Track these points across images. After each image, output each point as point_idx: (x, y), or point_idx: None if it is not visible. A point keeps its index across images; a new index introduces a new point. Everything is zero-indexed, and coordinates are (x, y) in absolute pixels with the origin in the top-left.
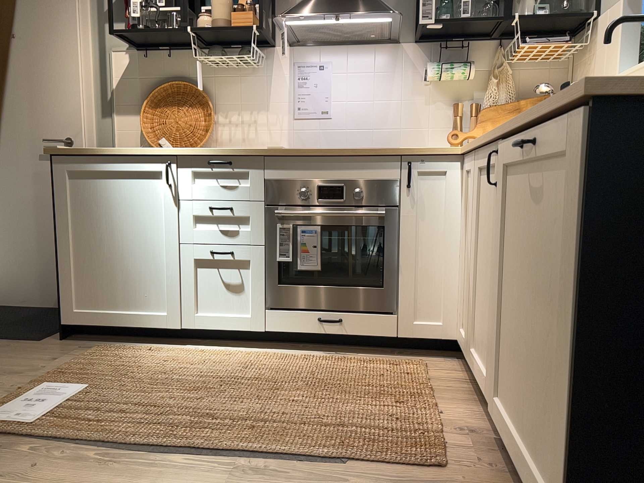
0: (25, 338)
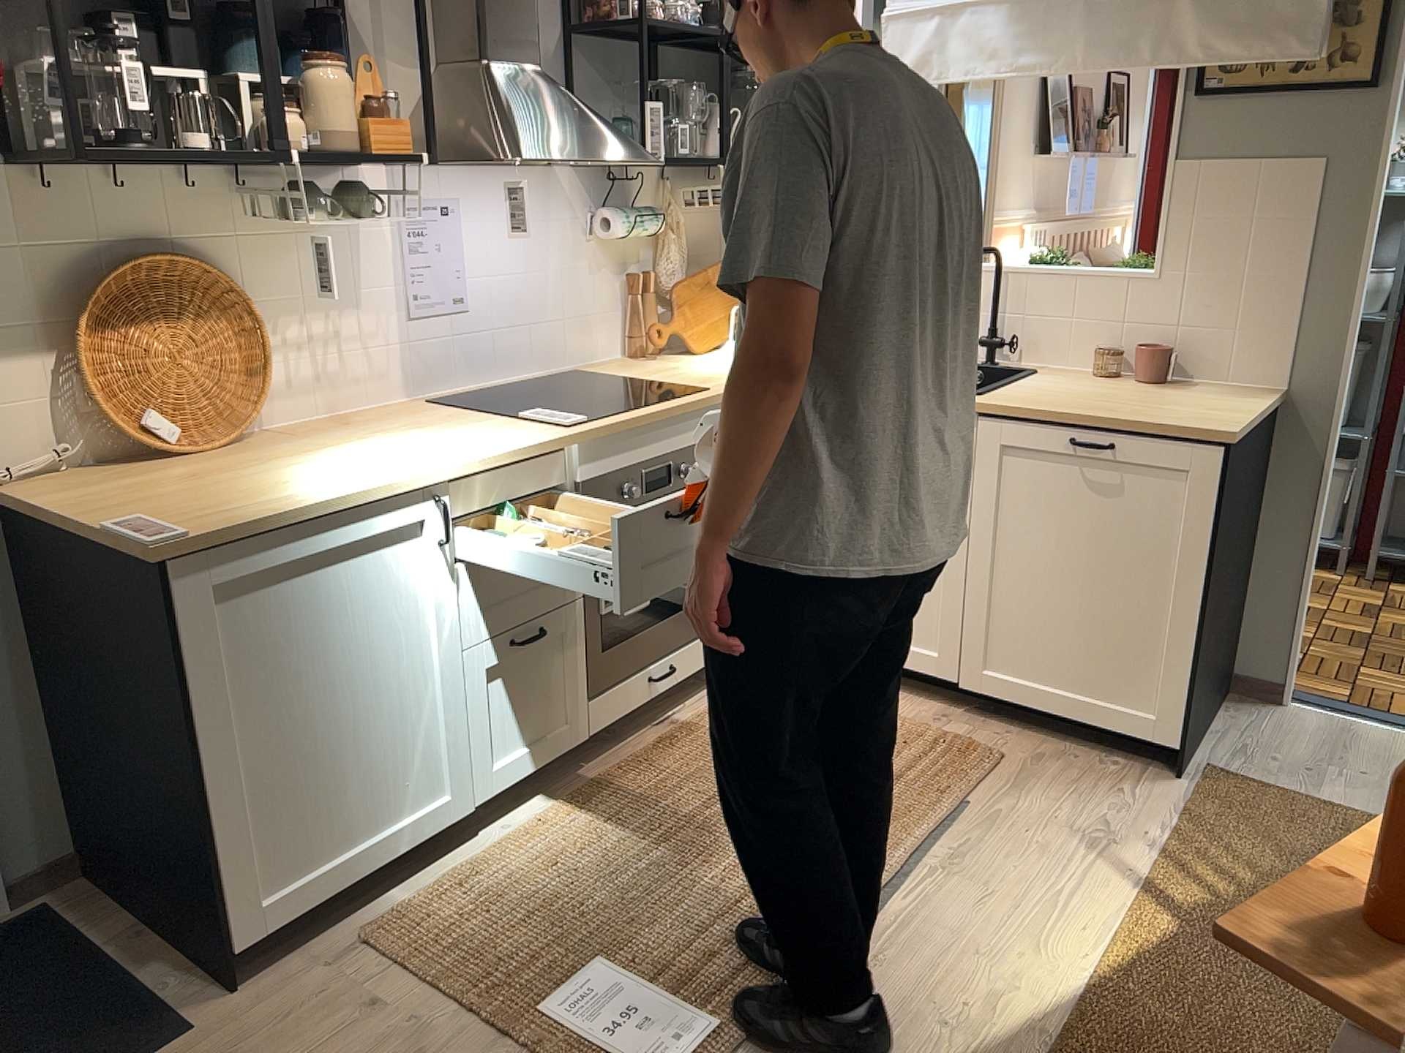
0: (145, 1051)
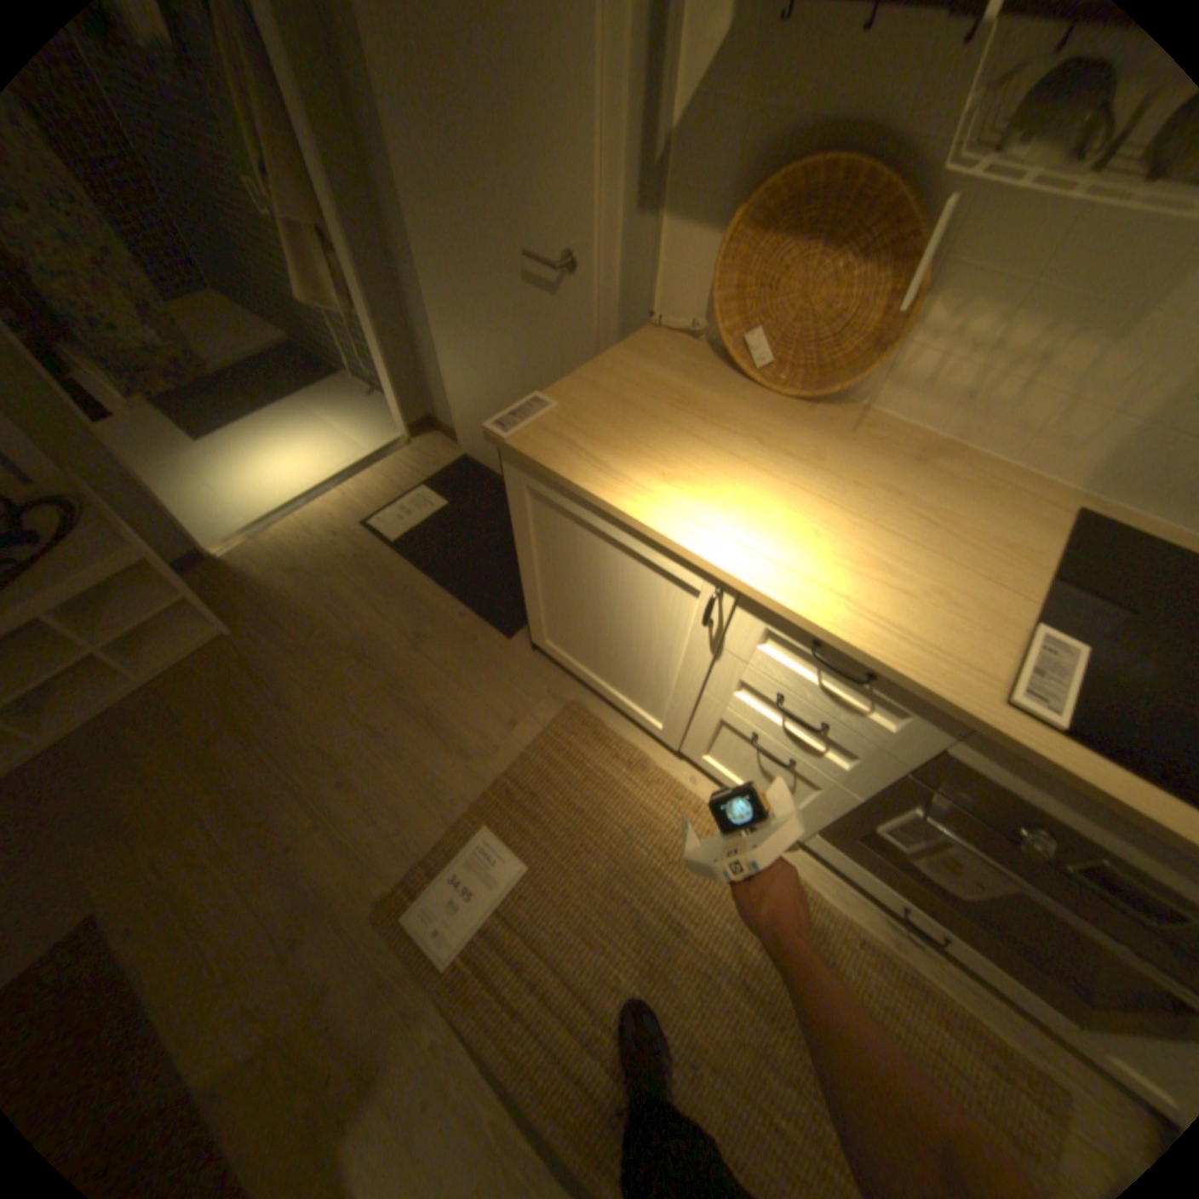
0: (497, 623)
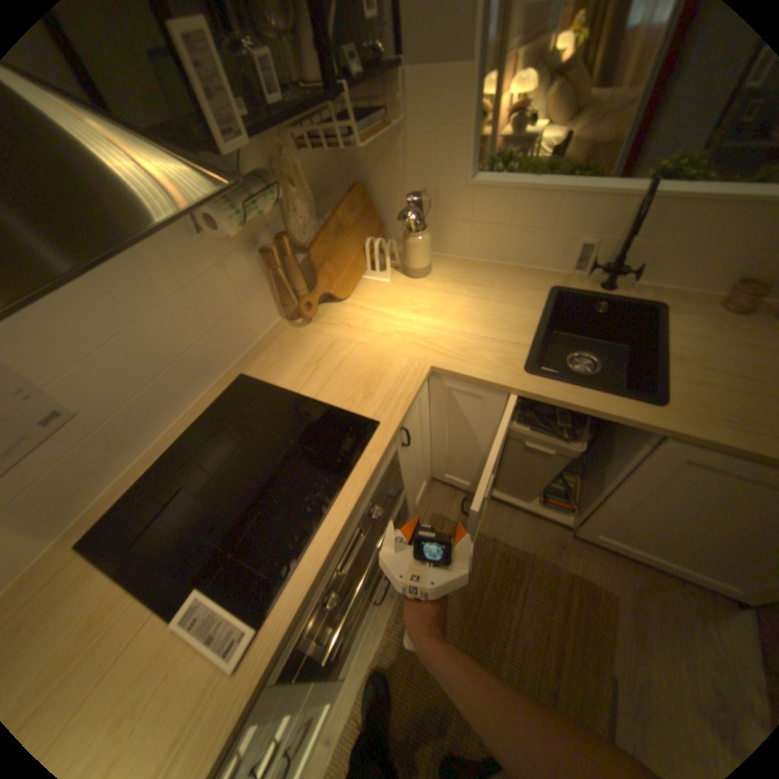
0: None
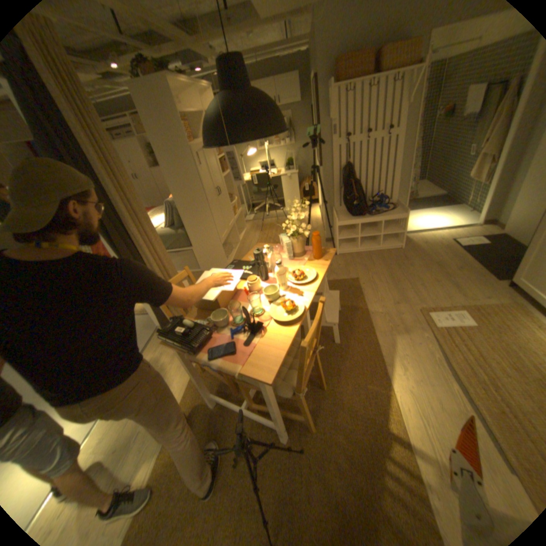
0: (495, 275)
